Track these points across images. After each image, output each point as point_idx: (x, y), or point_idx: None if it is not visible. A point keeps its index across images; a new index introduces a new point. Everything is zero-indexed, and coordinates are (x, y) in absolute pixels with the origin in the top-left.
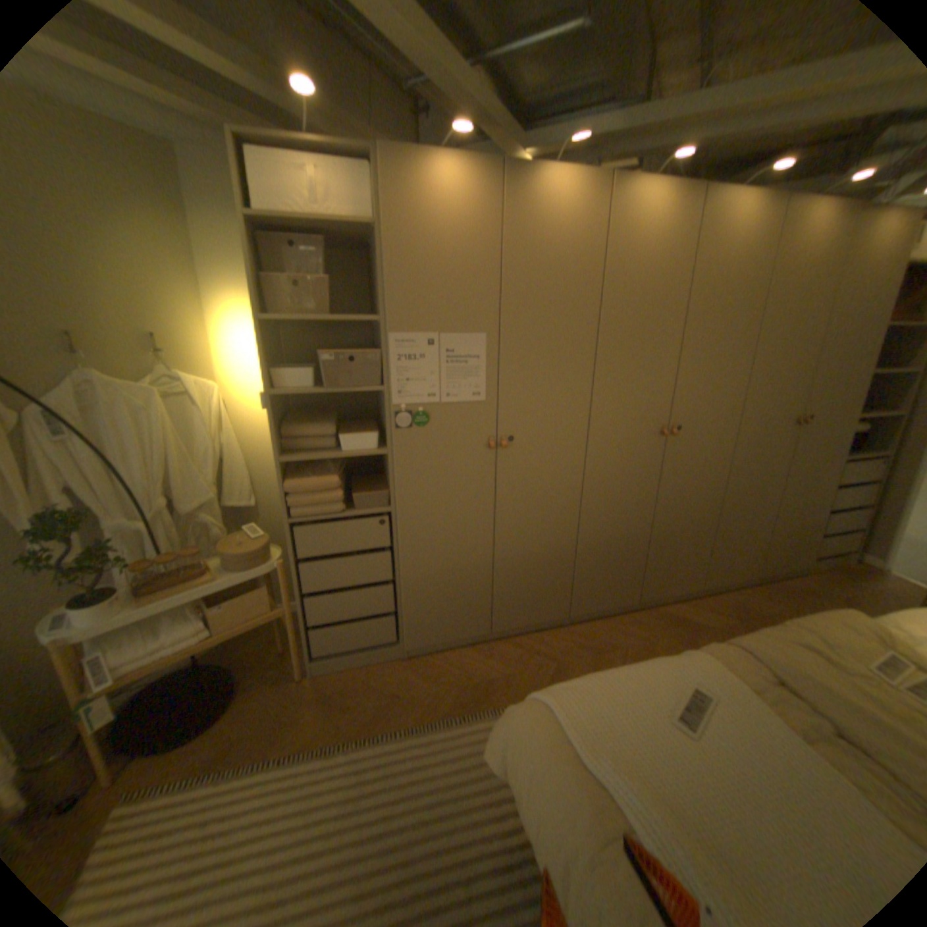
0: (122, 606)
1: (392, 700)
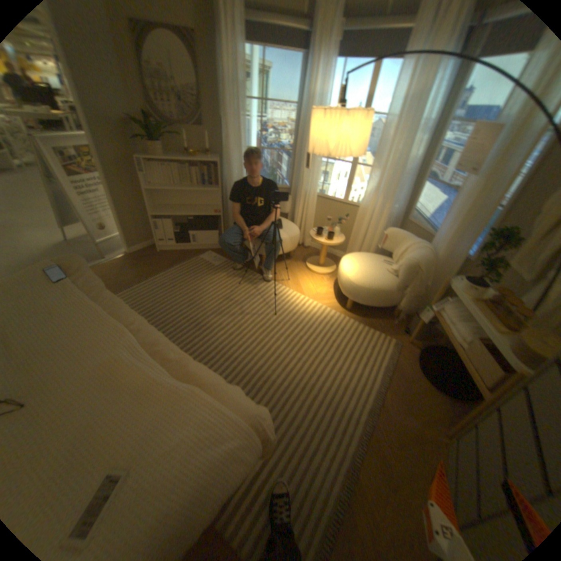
0: (478, 298)
1: (394, 488)
